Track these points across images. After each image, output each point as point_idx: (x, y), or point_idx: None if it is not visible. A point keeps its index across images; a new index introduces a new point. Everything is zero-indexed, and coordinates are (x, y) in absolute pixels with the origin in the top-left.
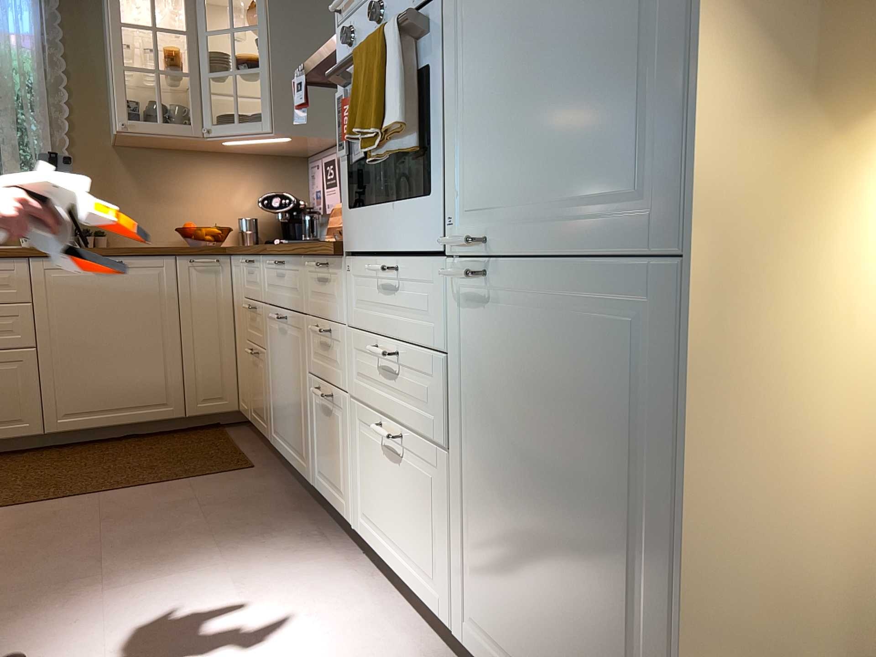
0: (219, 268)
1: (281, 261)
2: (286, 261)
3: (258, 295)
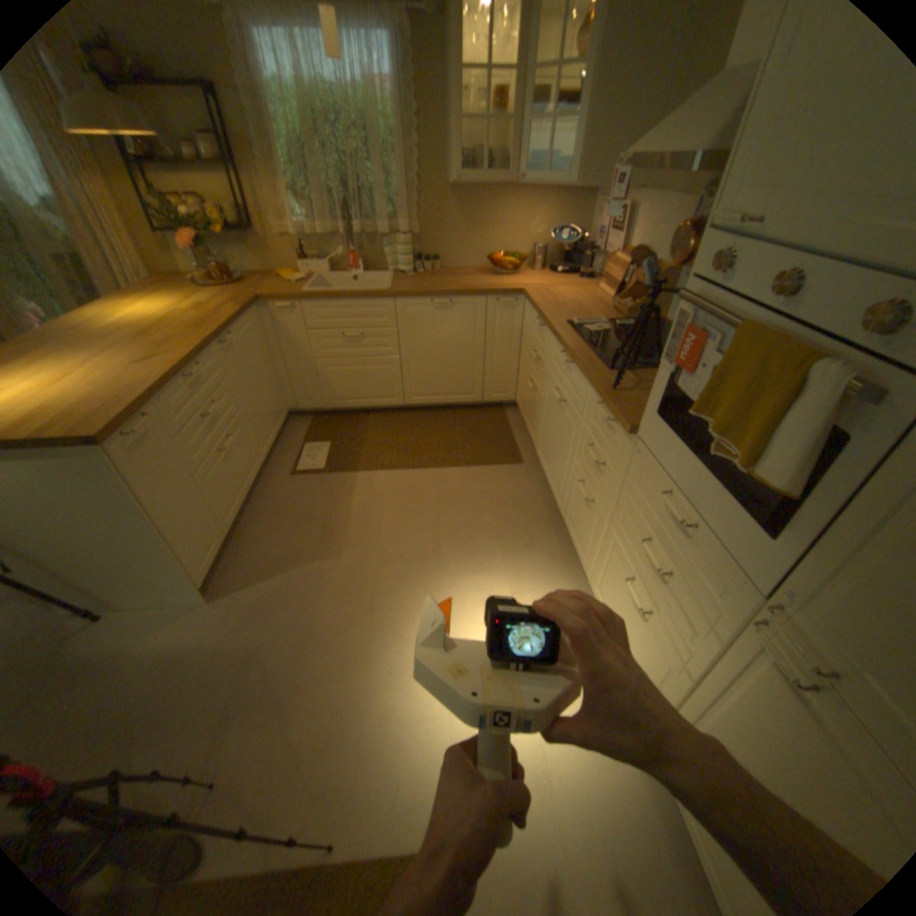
0: (515, 306)
1: (570, 362)
2: (575, 366)
3: (543, 354)
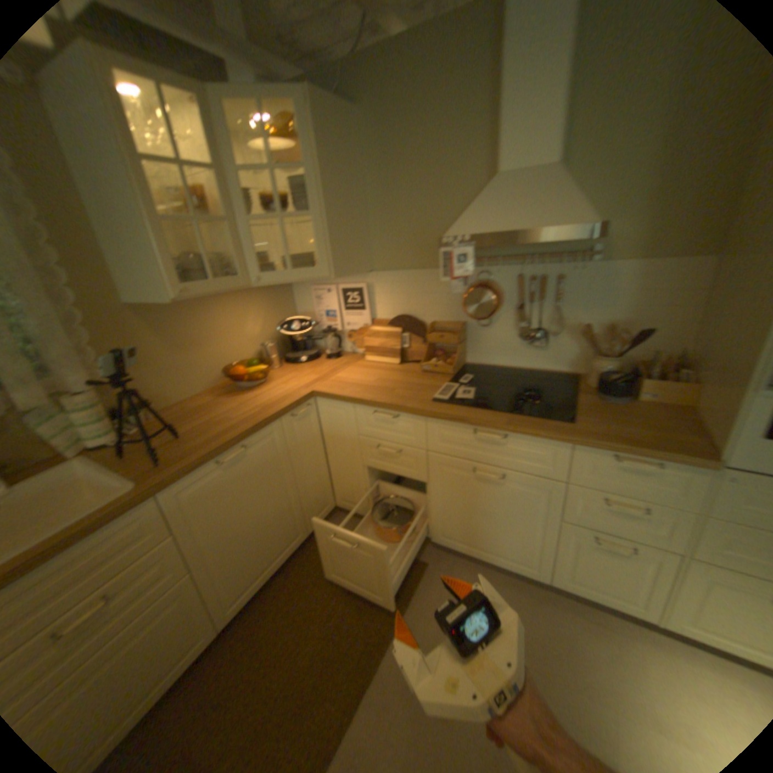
0: (311, 410)
1: (504, 435)
2: (516, 436)
3: (410, 443)
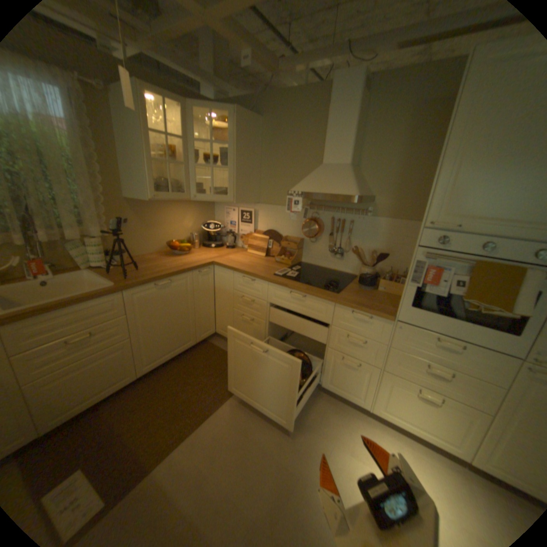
0: (209, 273)
1: (303, 296)
2: (309, 297)
3: (258, 297)
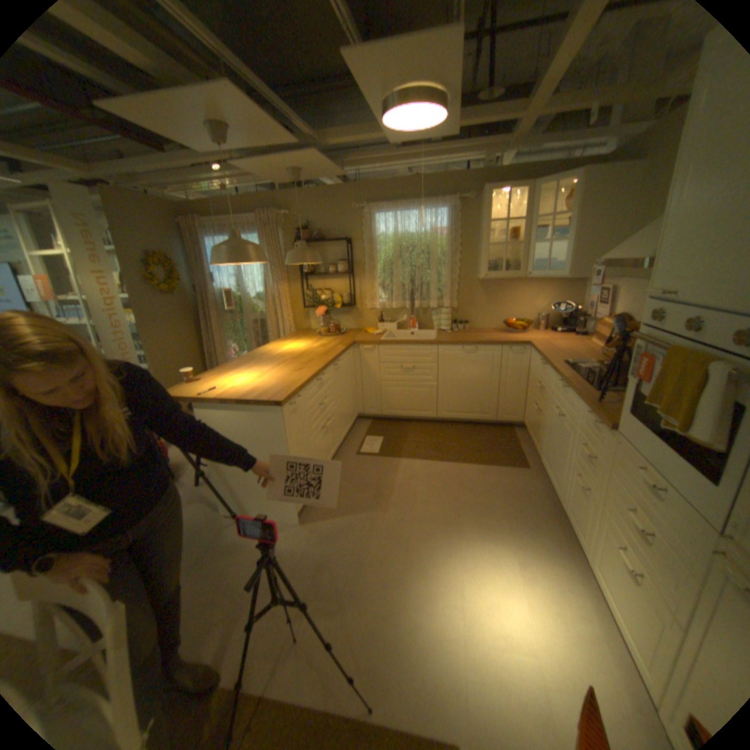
0: (524, 352)
1: (566, 386)
2: (570, 389)
3: (546, 384)
